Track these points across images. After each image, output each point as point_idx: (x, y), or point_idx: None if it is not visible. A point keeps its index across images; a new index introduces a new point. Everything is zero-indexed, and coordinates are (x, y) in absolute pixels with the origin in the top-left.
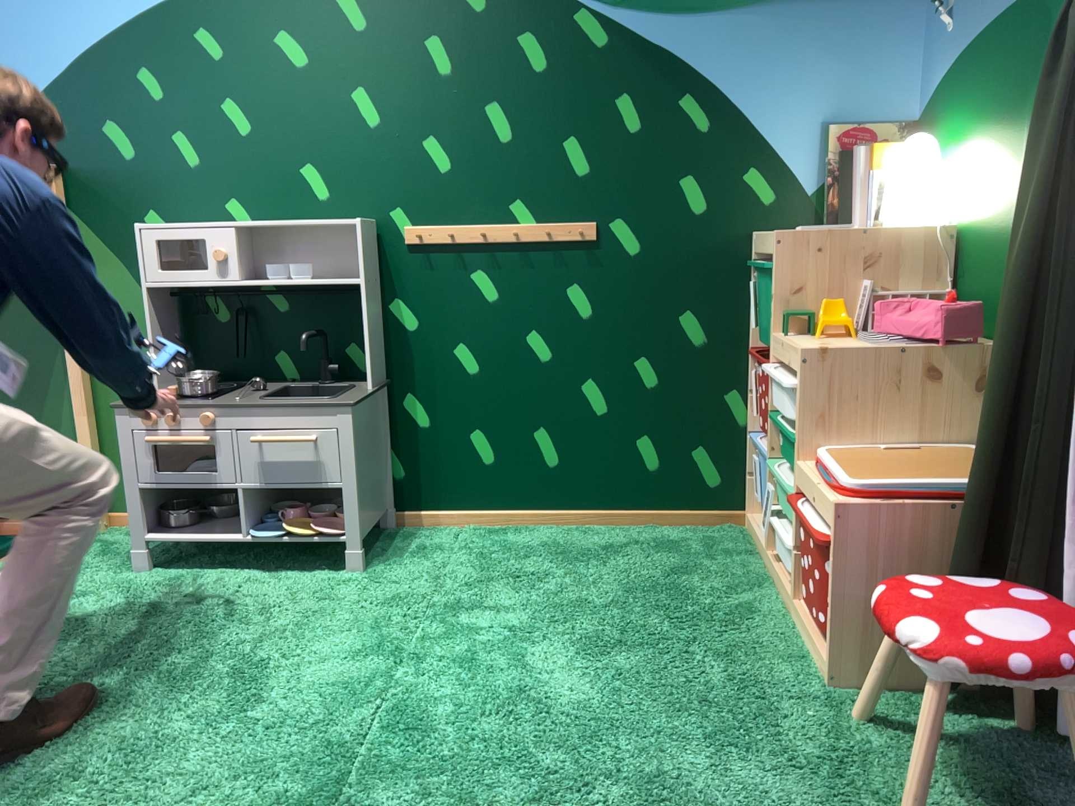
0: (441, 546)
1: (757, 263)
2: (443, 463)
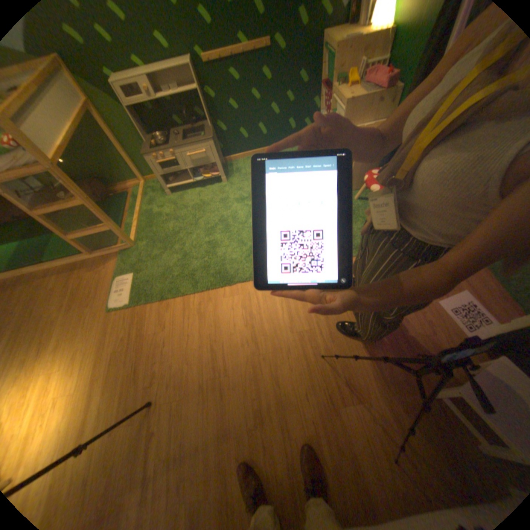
0: (241, 167)
1: (326, 48)
2: (233, 141)
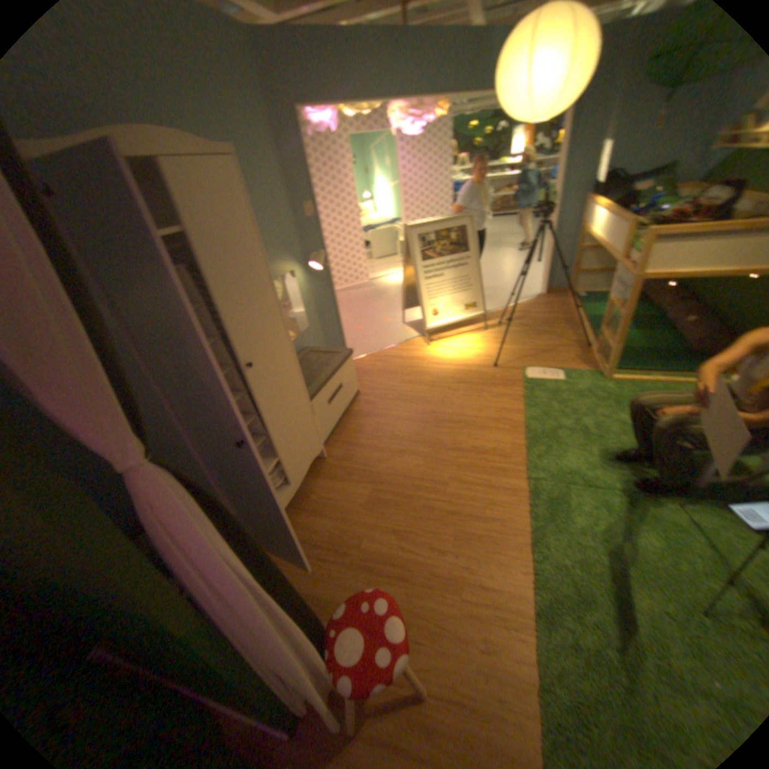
0: None
1: None
2: None
